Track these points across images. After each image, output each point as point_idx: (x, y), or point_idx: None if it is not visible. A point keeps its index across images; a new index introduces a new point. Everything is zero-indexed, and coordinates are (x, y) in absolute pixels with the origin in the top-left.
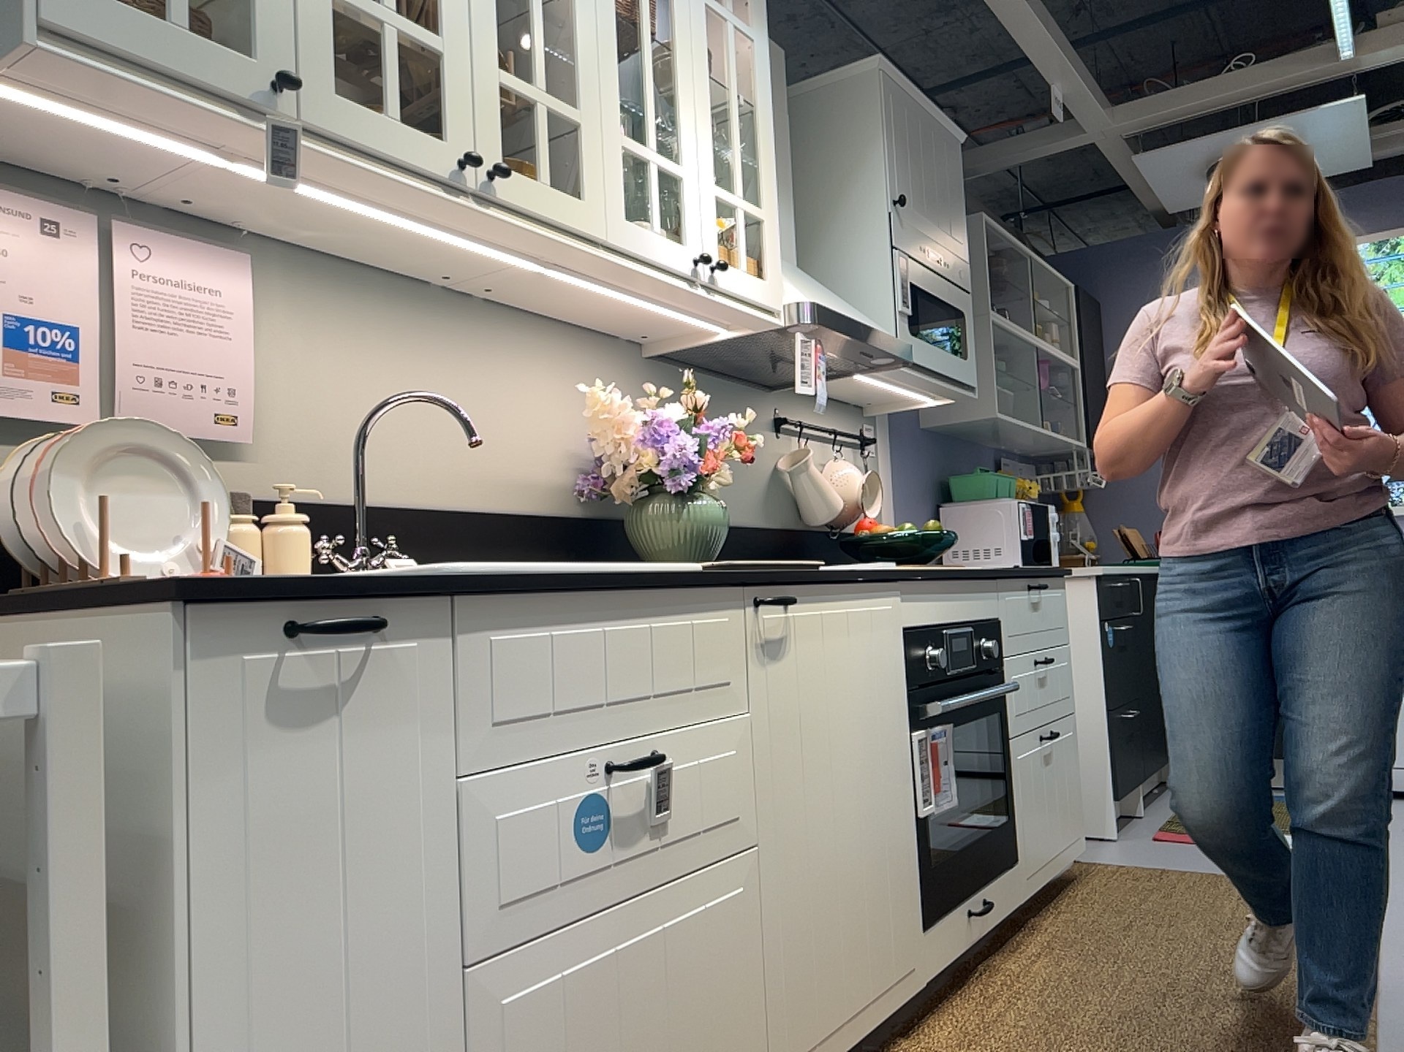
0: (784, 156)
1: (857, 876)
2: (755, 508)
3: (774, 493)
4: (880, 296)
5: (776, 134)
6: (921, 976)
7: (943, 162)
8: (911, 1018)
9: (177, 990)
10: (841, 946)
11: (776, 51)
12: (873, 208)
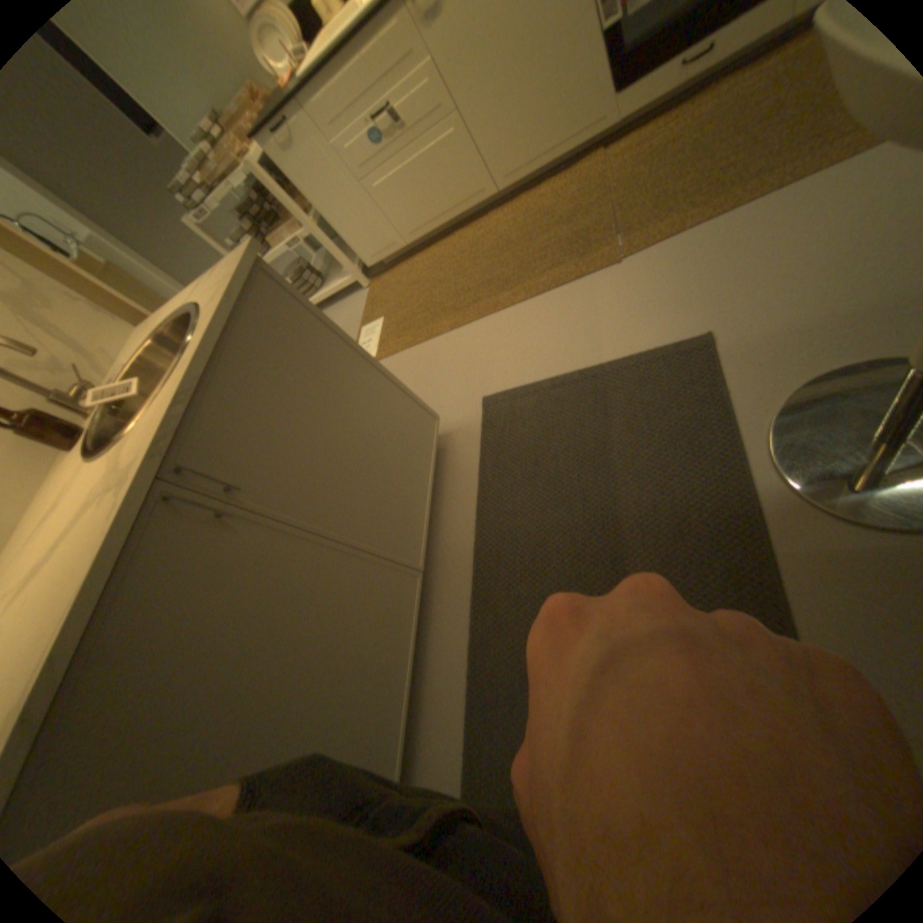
0: None
1: (537, 90)
2: None
3: None
4: None
5: None
6: (612, 116)
7: None
8: (633, 126)
9: (308, 197)
10: (531, 125)
11: None
12: None
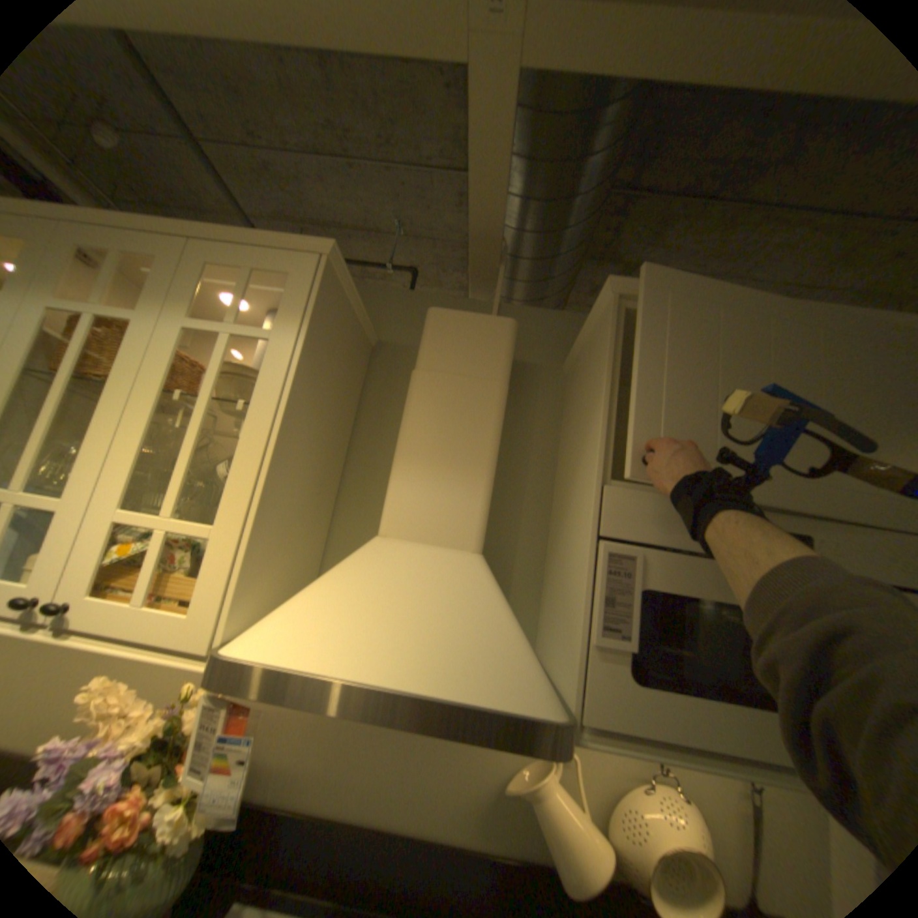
0: (471, 427)
1: None
2: (455, 819)
3: (502, 804)
4: (577, 608)
5: (460, 405)
6: None
7: (834, 376)
8: None
9: None
10: None
11: (489, 320)
12: (590, 474)
